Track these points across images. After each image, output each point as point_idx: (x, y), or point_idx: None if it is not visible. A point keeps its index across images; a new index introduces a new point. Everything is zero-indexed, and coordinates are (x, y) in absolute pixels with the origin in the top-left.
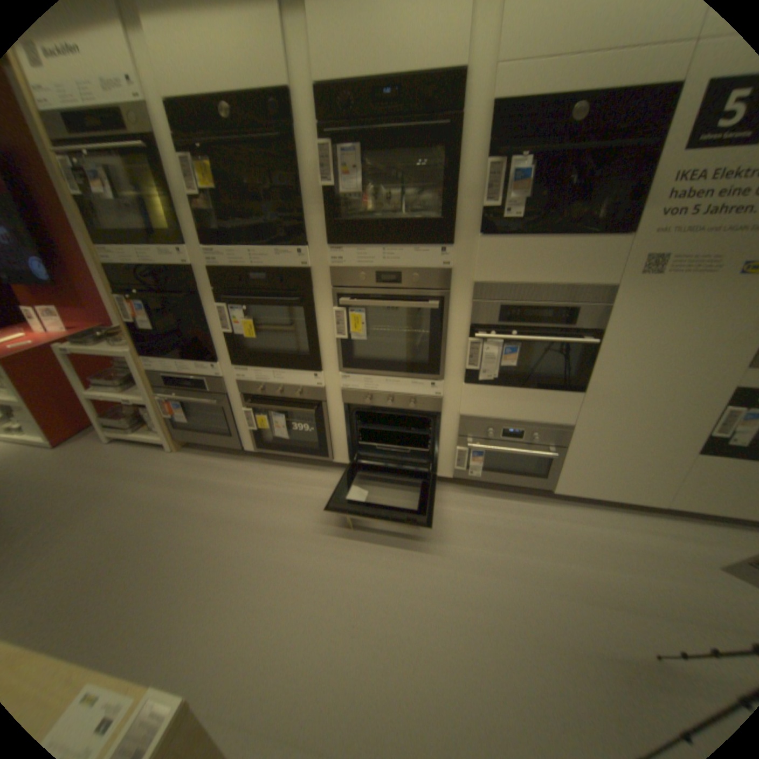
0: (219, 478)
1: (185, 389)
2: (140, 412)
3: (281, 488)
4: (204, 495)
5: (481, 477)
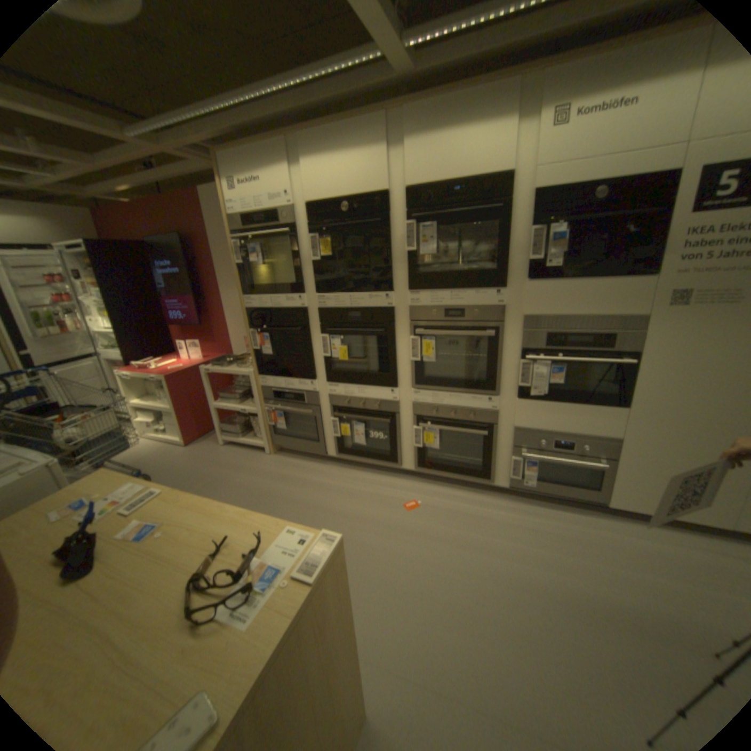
0: (308, 477)
1: (289, 402)
2: (250, 422)
3: (357, 488)
4: (297, 489)
5: (536, 489)
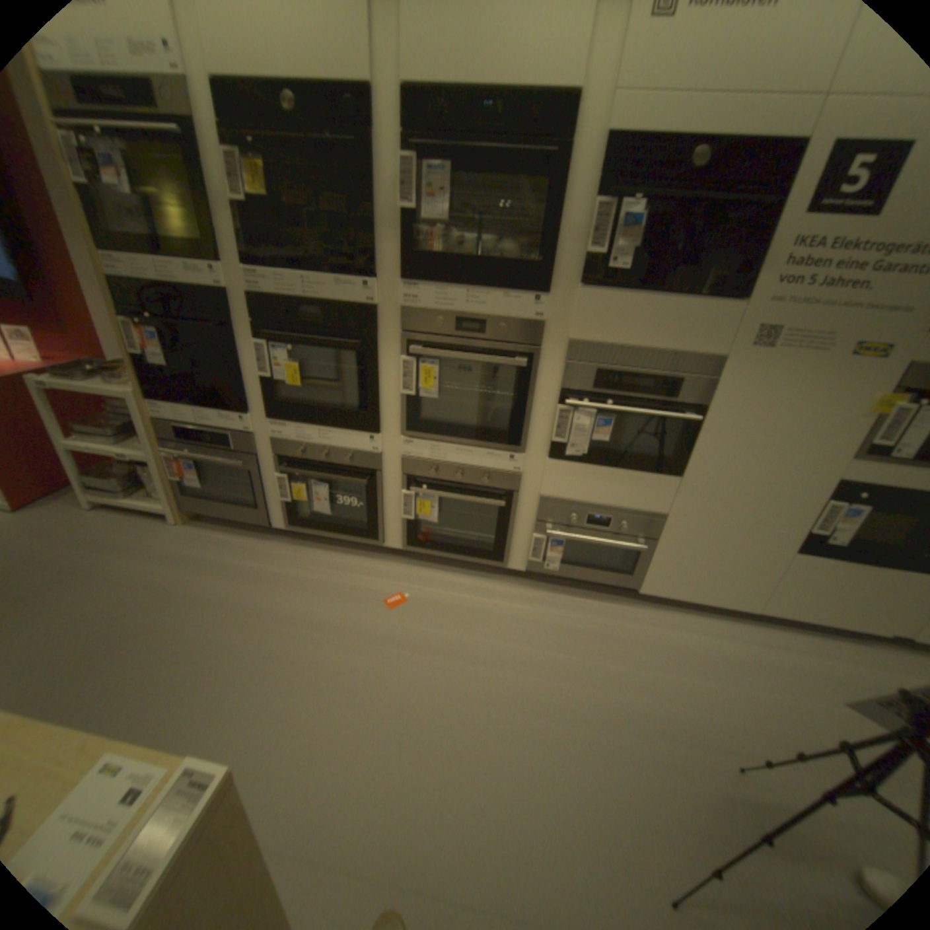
0: (239, 559)
1: (204, 445)
2: (138, 472)
3: (317, 574)
4: (219, 579)
5: (558, 571)
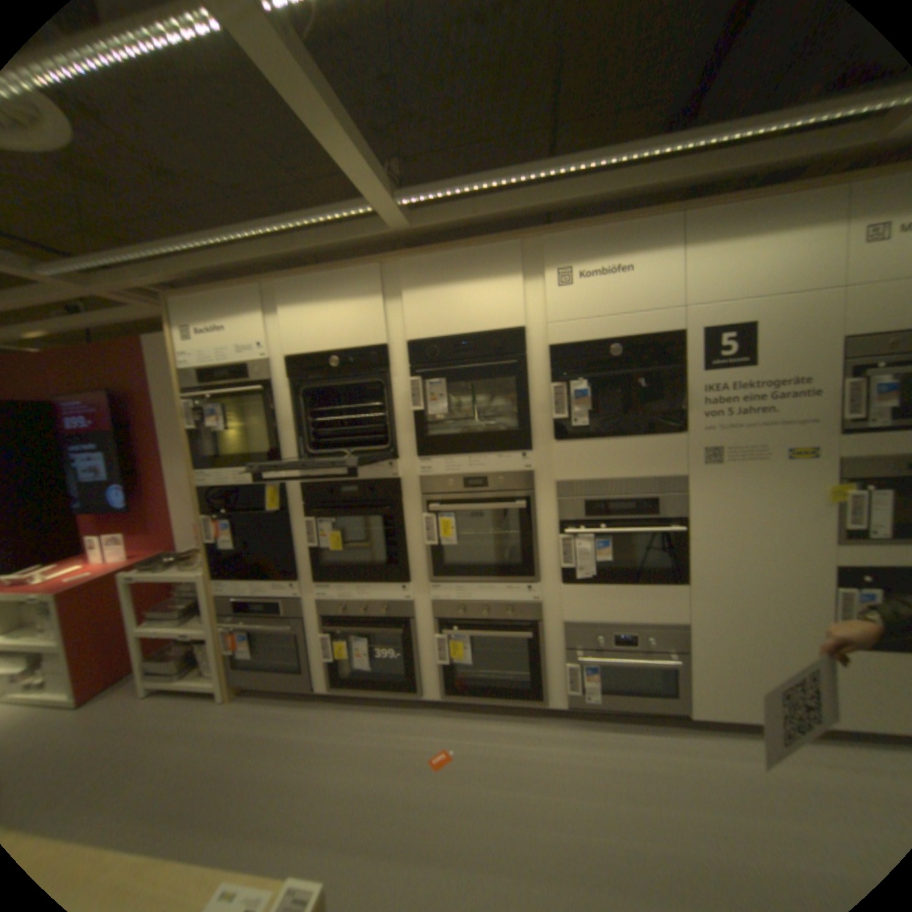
0: (280, 733)
1: (254, 615)
2: (191, 651)
3: (357, 740)
4: (261, 757)
5: (600, 705)
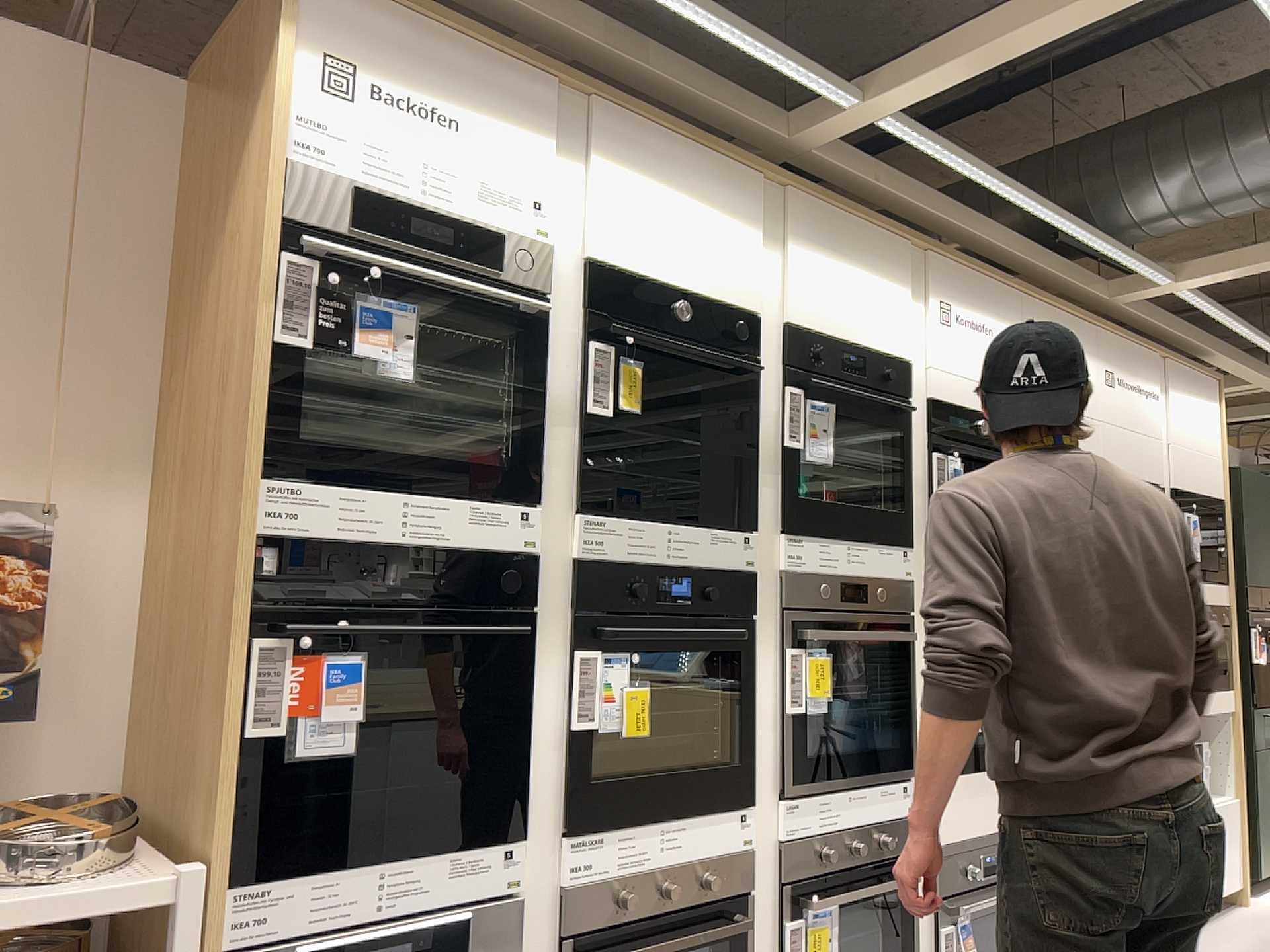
0: None
1: None
2: None
3: None
4: None
5: None
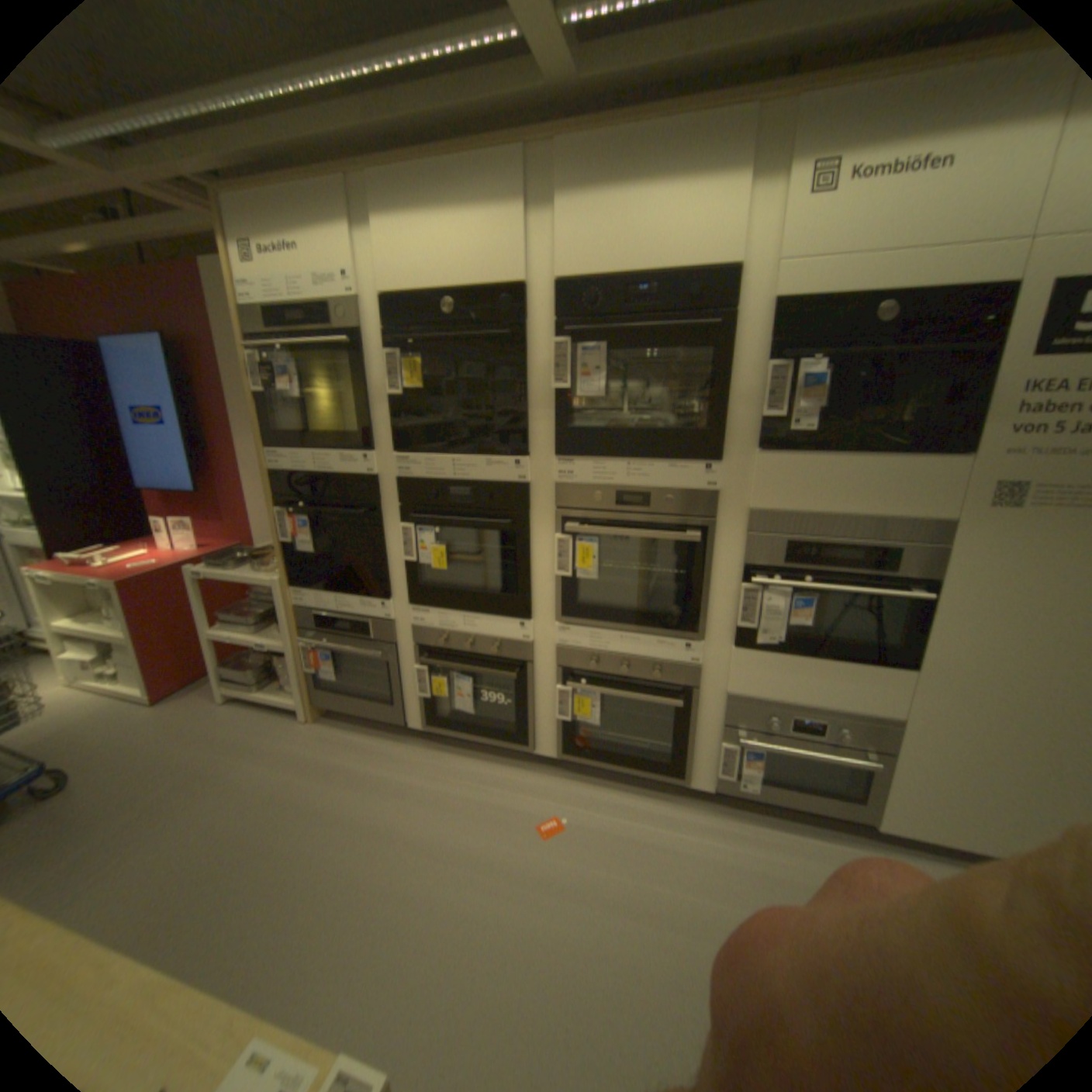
0: (374, 768)
1: (346, 635)
2: (278, 663)
3: (460, 790)
4: (352, 792)
5: (765, 799)
